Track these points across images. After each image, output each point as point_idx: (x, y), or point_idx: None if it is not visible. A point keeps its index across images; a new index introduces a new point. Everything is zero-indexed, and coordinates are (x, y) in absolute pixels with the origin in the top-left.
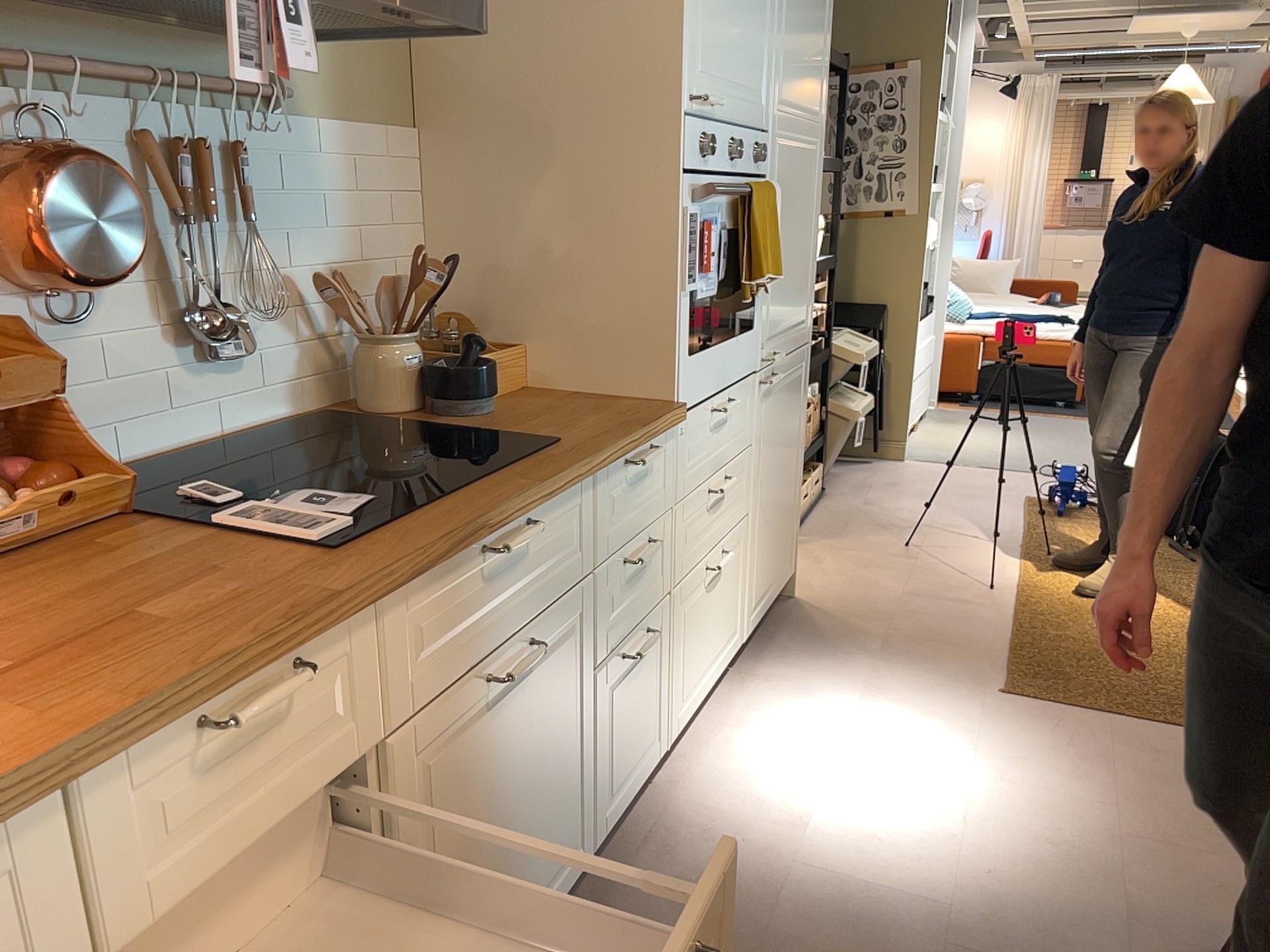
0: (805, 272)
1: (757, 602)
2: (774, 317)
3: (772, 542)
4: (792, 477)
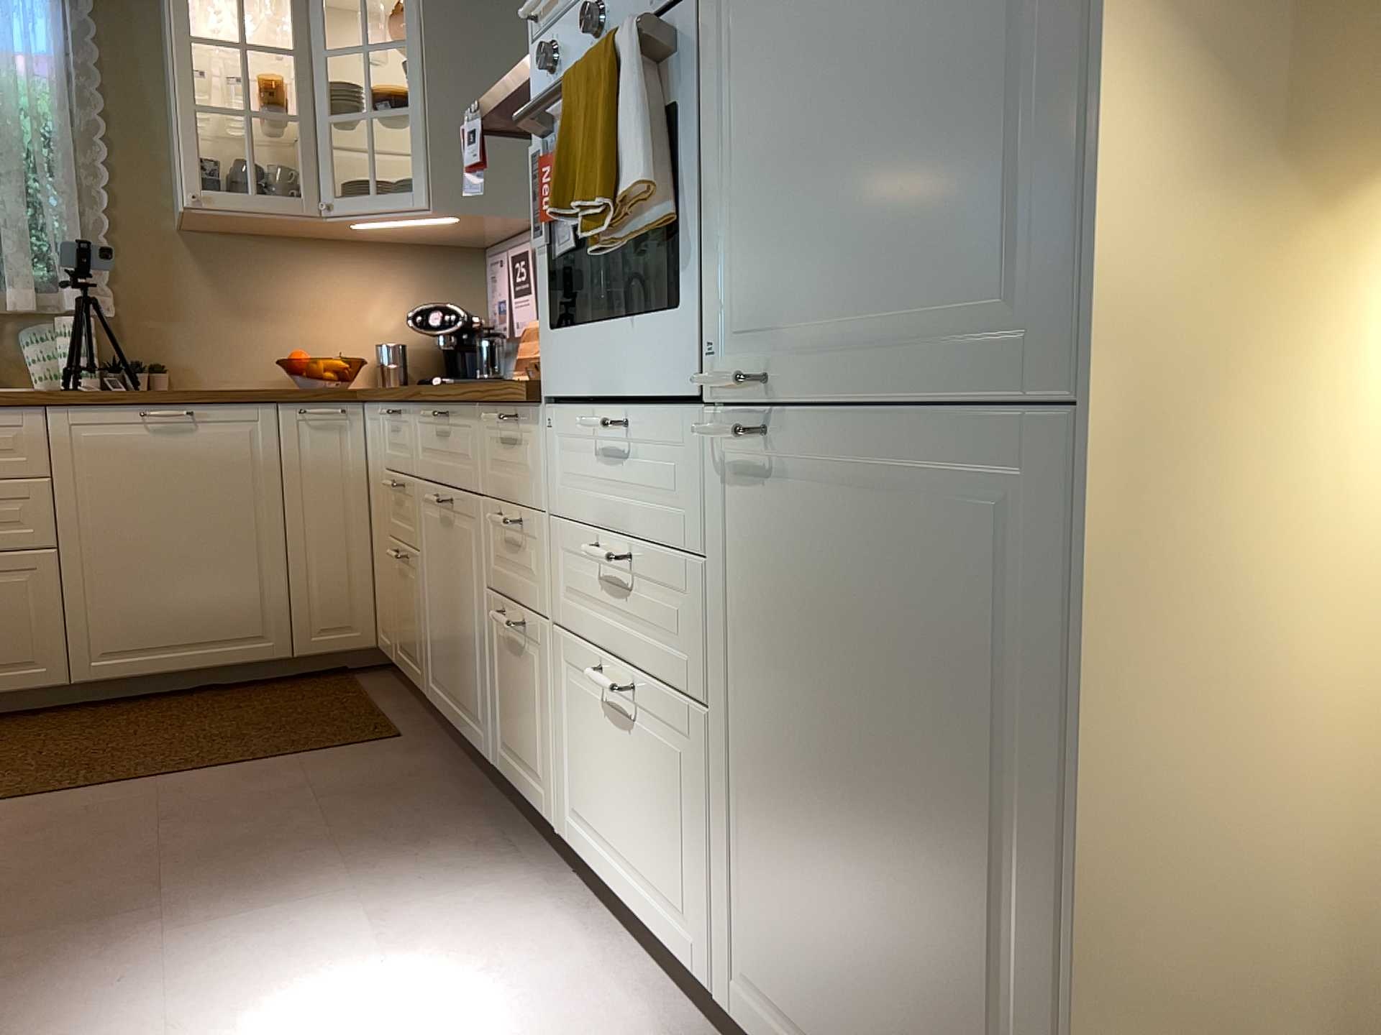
0: (972, 127)
1: (768, 1004)
2: (760, 288)
3: (826, 934)
4: (963, 882)
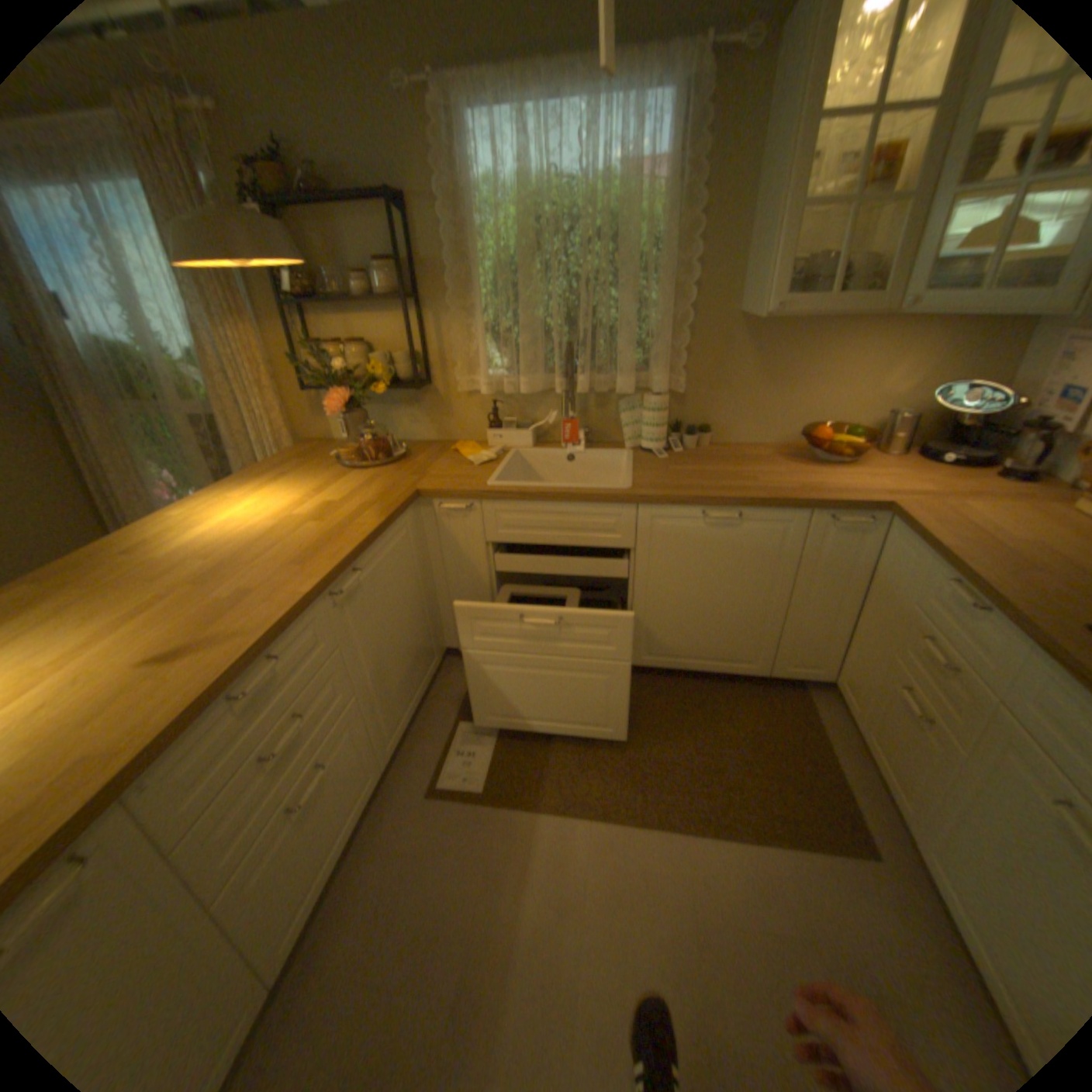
0: None
1: None
2: None
3: None
4: None
